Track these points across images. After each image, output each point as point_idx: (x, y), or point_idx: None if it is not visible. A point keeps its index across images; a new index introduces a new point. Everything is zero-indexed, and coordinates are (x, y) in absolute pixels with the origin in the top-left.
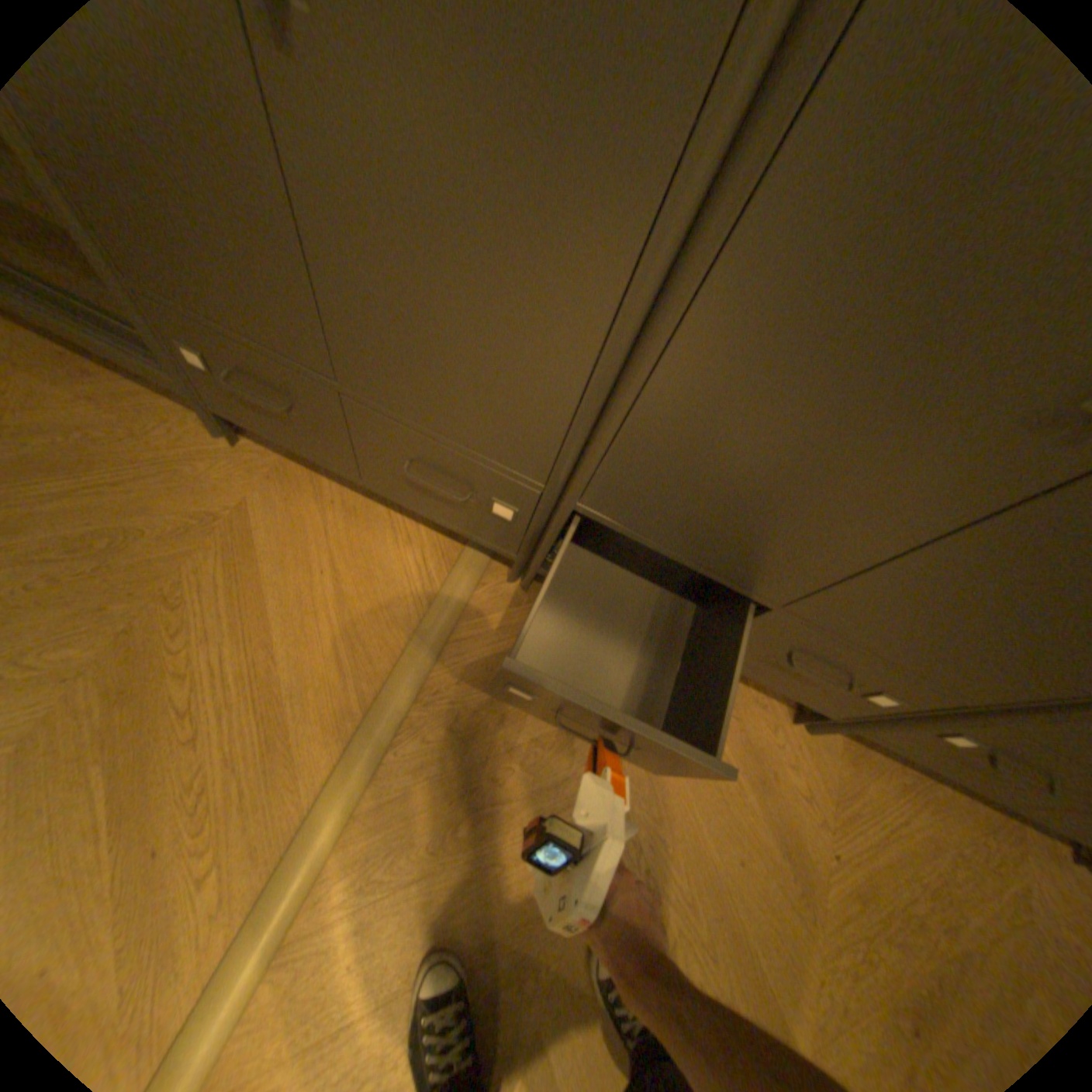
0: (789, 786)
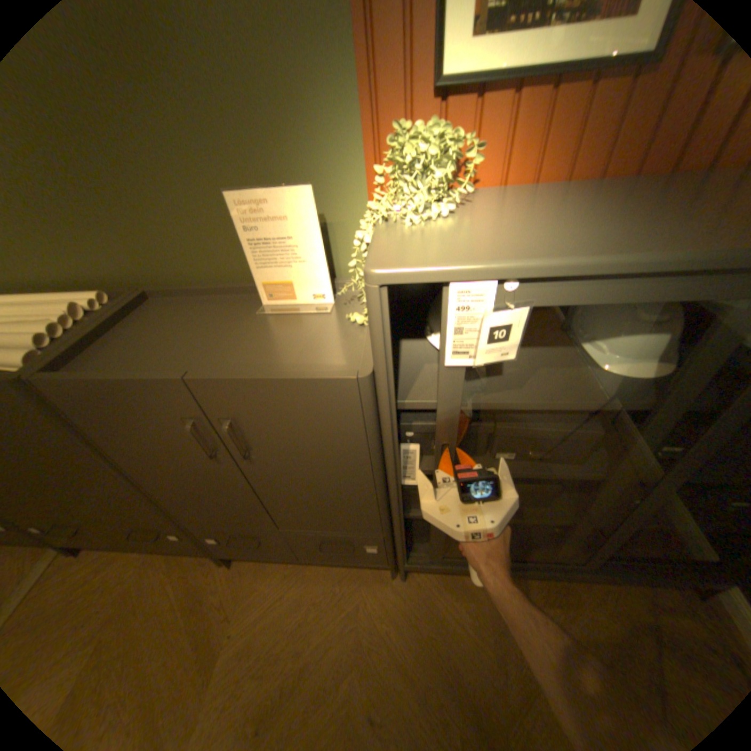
0: (206, 604)
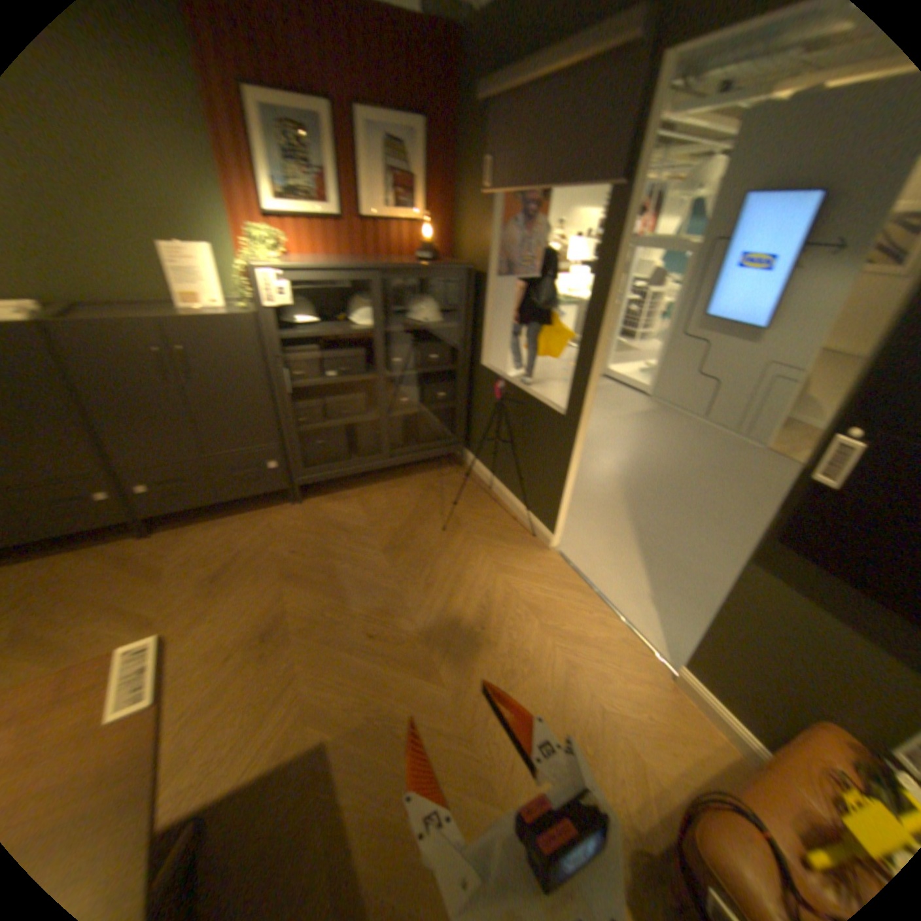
0: (140, 557)
